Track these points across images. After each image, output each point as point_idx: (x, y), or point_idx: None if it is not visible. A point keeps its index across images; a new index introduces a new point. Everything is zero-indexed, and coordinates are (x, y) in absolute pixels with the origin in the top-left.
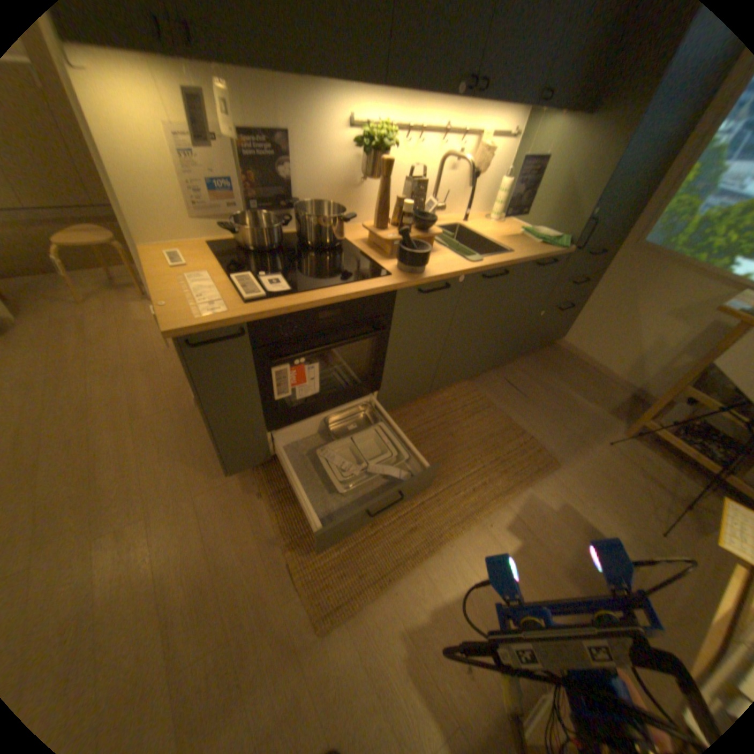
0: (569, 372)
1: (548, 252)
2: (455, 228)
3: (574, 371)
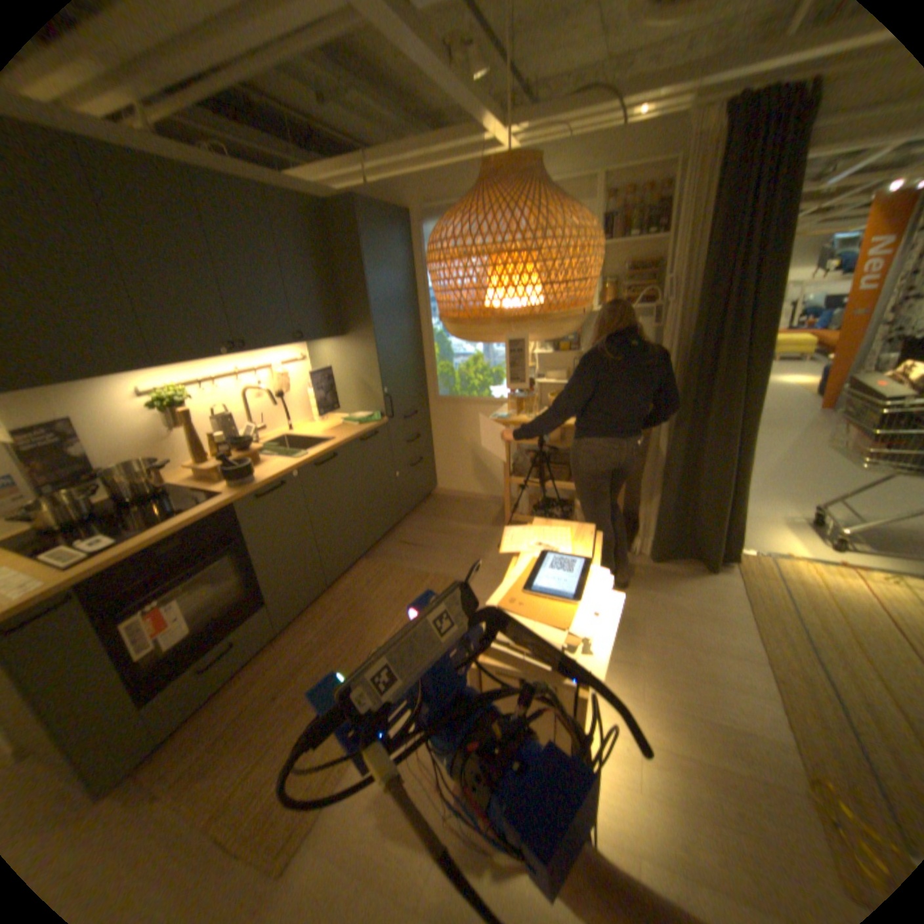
0: (451, 511)
1: (366, 428)
2: (283, 438)
3: (455, 508)
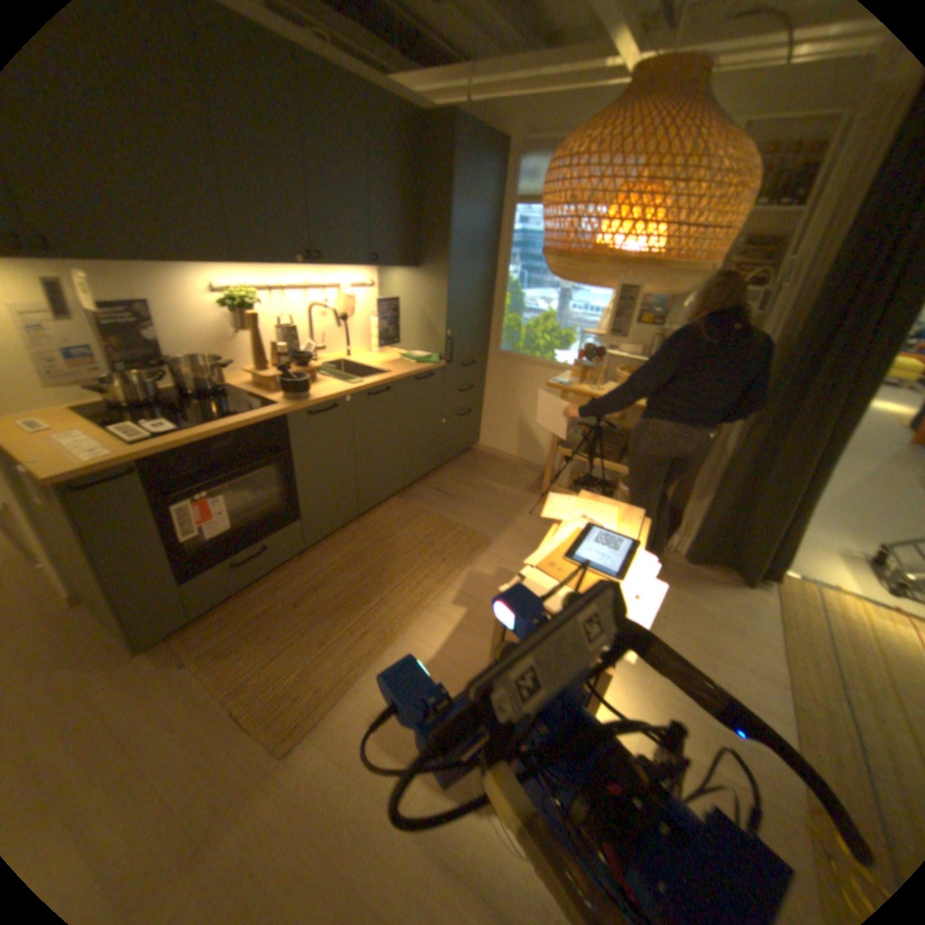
0: (489, 470)
1: (423, 369)
2: (341, 363)
3: (493, 468)
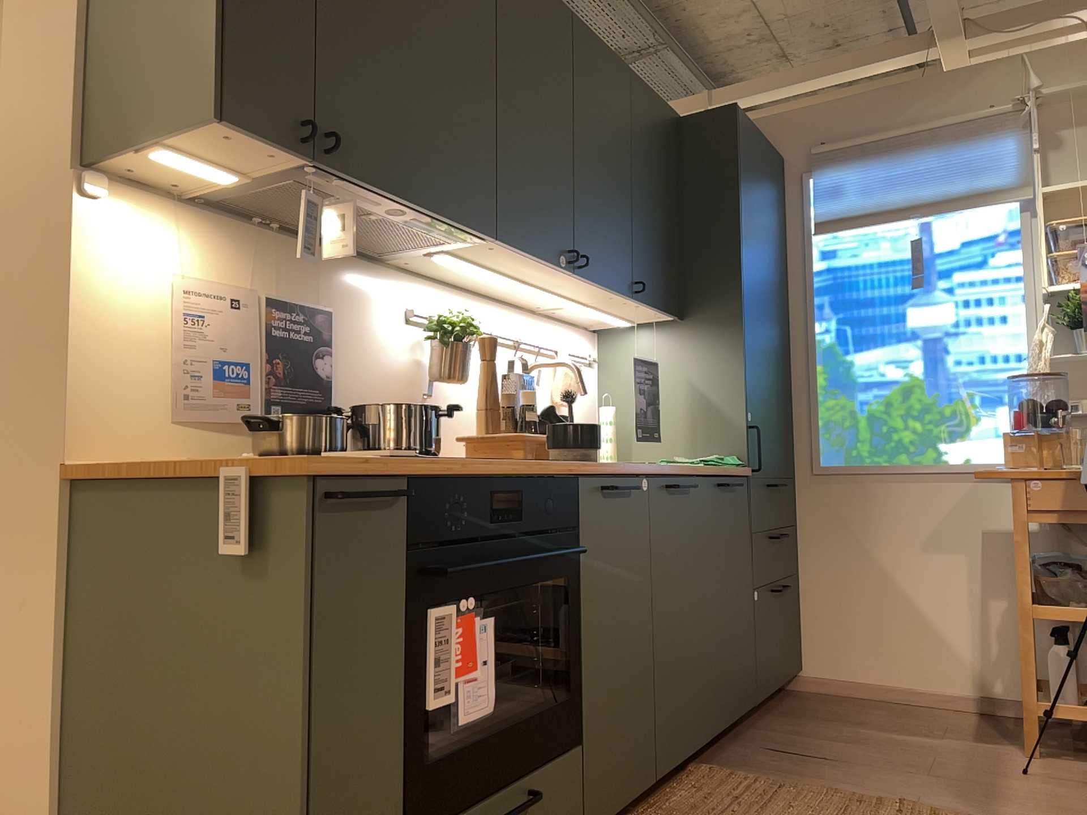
0: (858, 713)
1: (725, 470)
2: None
3: (863, 710)
